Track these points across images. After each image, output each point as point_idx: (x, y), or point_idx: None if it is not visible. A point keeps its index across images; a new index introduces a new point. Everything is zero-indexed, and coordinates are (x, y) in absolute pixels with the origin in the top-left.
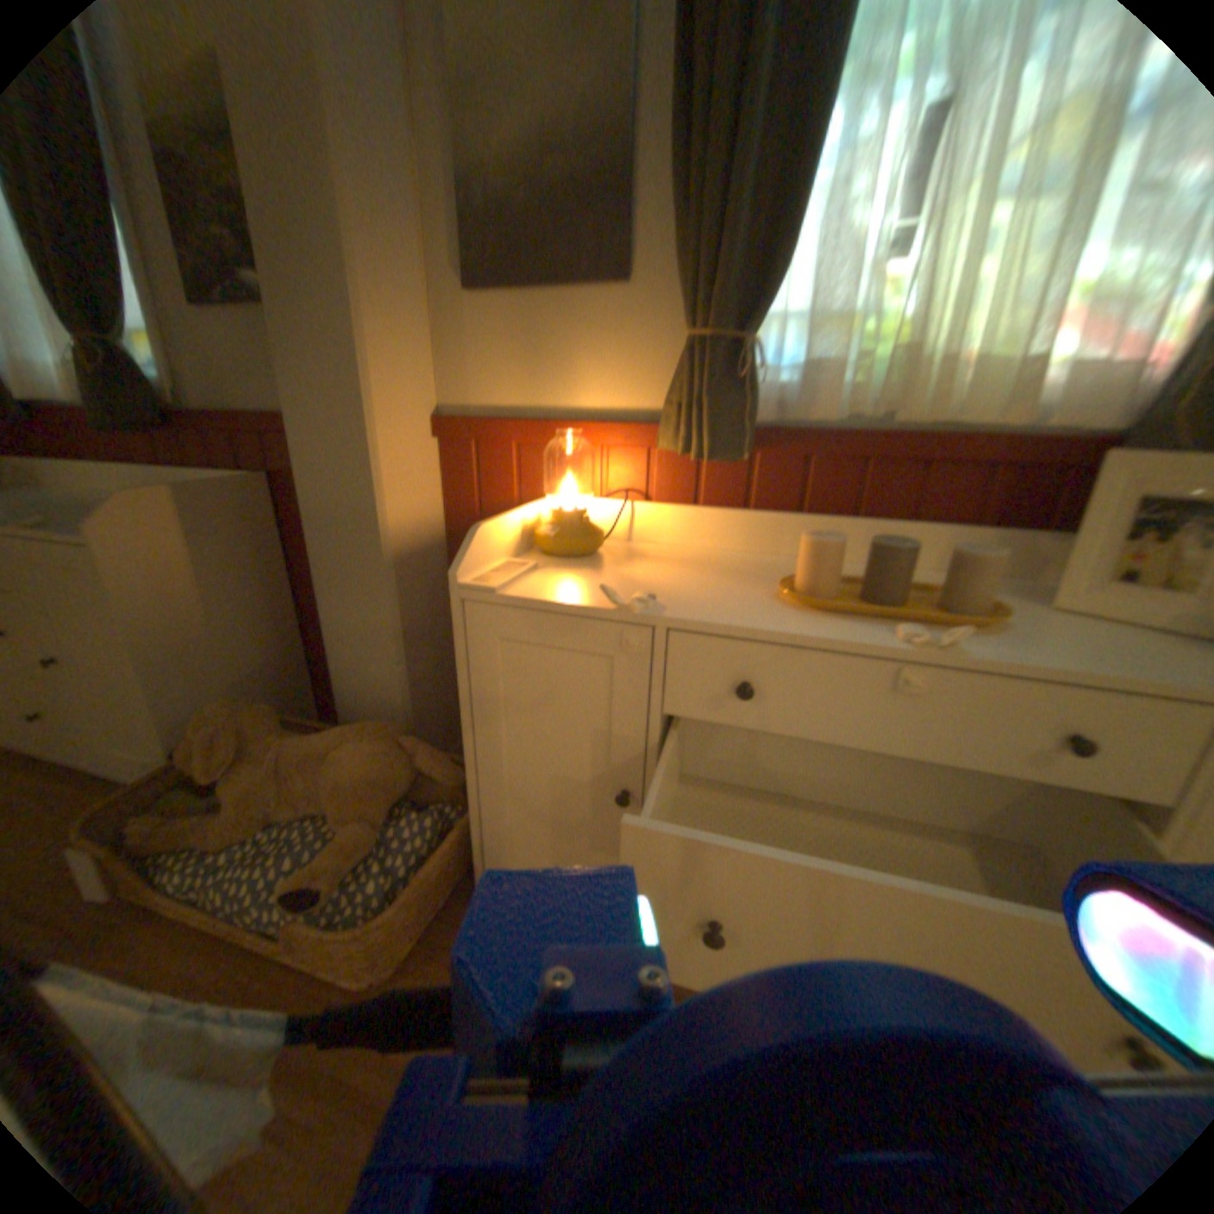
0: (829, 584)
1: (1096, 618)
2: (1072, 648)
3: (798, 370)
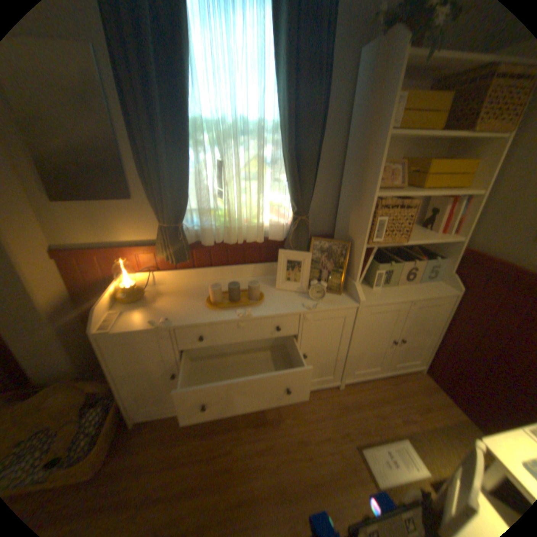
0: (218, 299)
1: (283, 289)
2: (275, 304)
3: (198, 227)
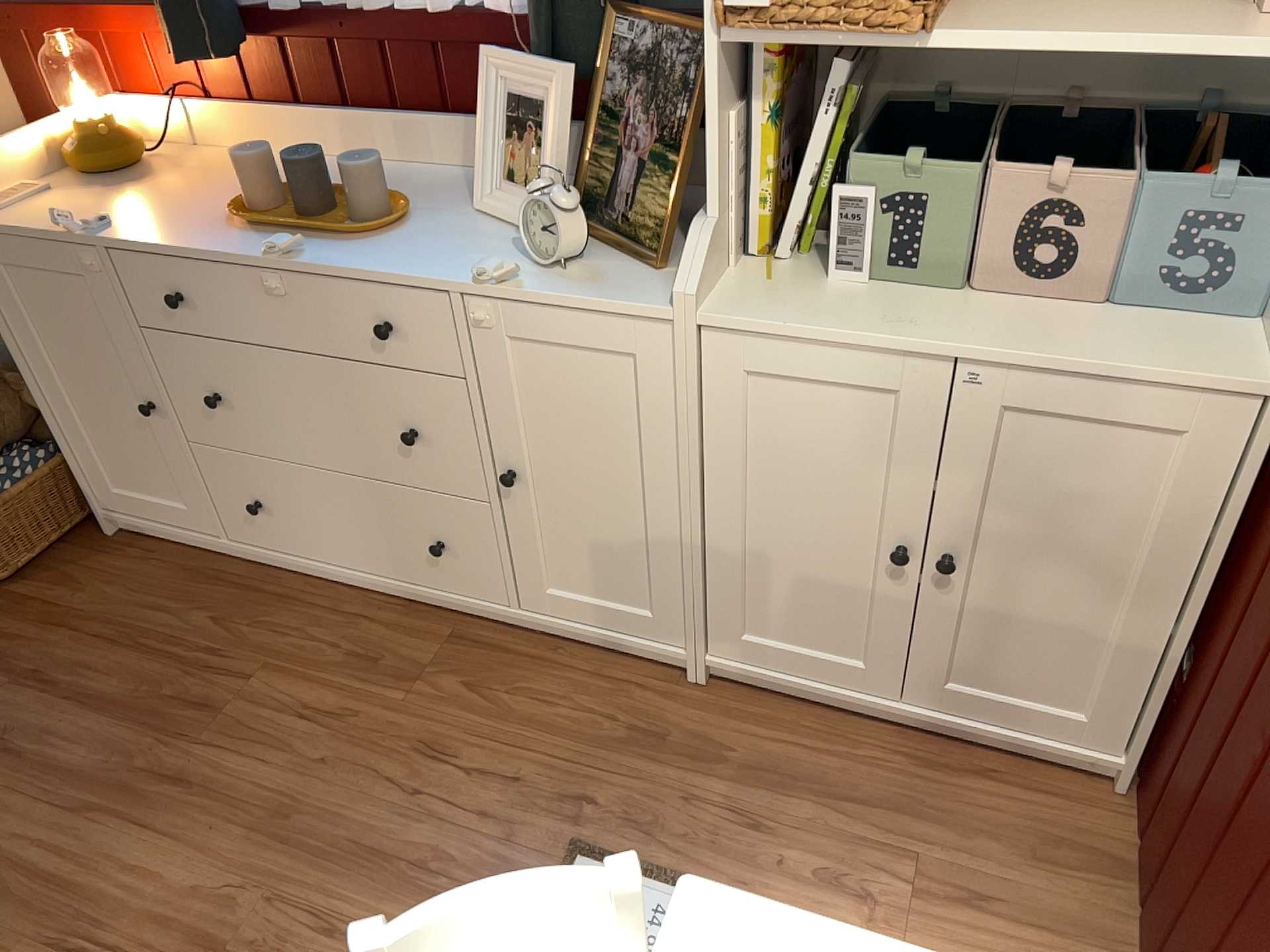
0: (270, 205)
1: (499, 223)
2: (411, 254)
3: None
